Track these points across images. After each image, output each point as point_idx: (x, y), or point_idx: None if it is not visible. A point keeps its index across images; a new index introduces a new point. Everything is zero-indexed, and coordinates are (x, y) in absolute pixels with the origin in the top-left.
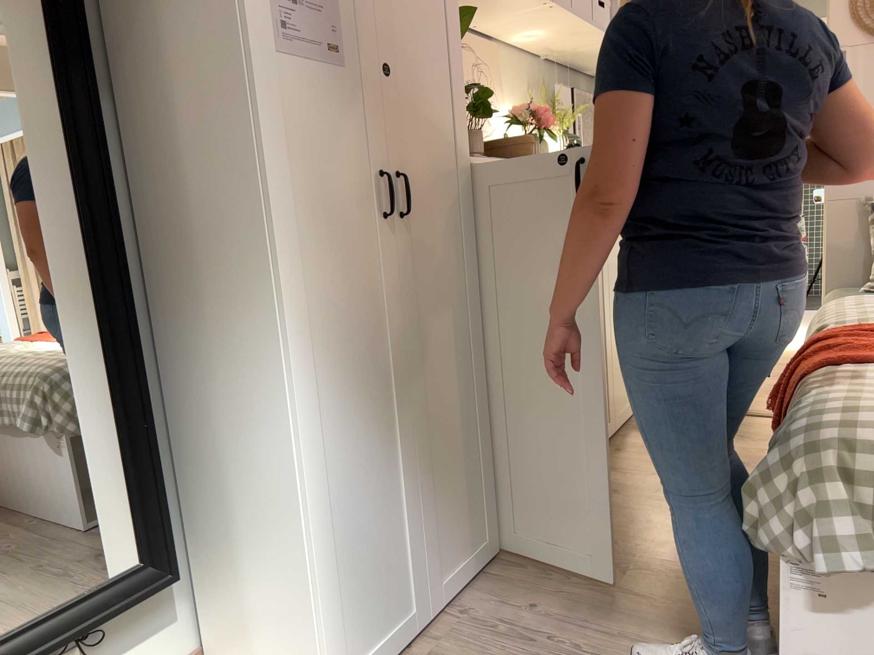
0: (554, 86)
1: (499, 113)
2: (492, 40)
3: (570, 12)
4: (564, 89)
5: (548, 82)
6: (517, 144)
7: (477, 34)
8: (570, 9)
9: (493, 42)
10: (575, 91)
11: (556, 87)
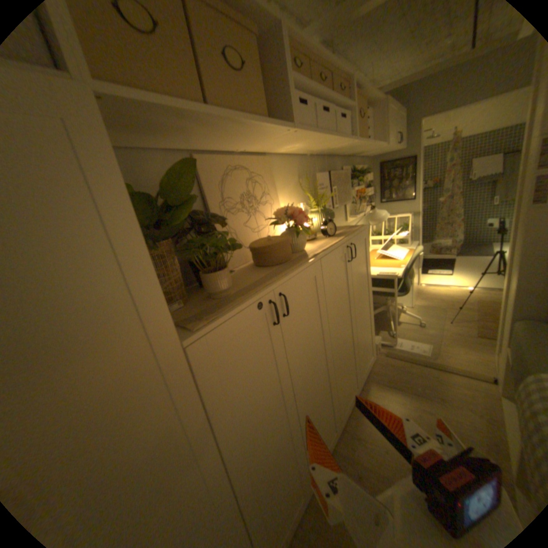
0: (317, 175)
1: (275, 208)
2: (267, 155)
3: (318, 131)
4: (325, 174)
5: (314, 172)
6: (276, 250)
7: (254, 154)
8: (317, 128)
9: (269, 155)
10: (333, 173)
11: (319, 175)
